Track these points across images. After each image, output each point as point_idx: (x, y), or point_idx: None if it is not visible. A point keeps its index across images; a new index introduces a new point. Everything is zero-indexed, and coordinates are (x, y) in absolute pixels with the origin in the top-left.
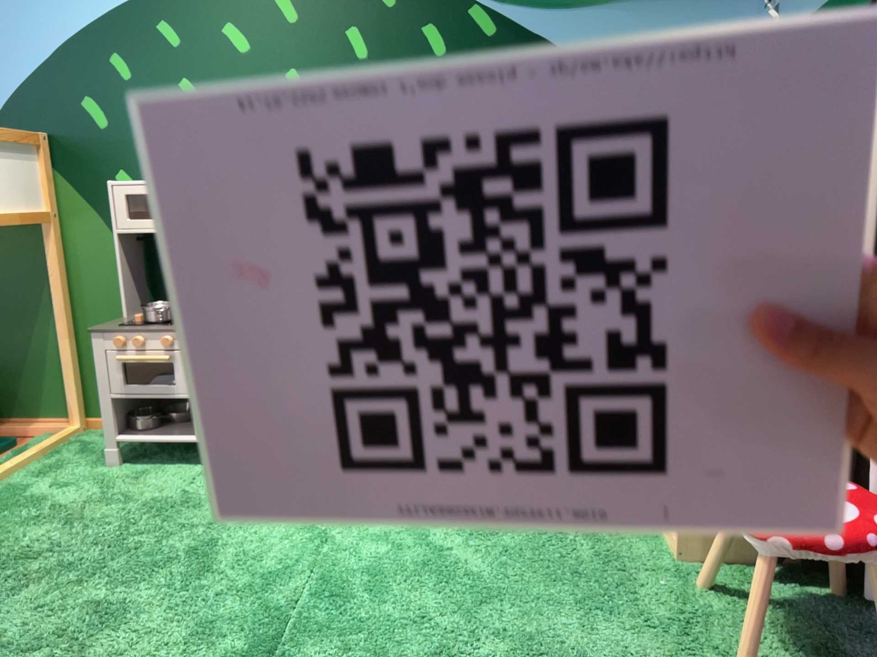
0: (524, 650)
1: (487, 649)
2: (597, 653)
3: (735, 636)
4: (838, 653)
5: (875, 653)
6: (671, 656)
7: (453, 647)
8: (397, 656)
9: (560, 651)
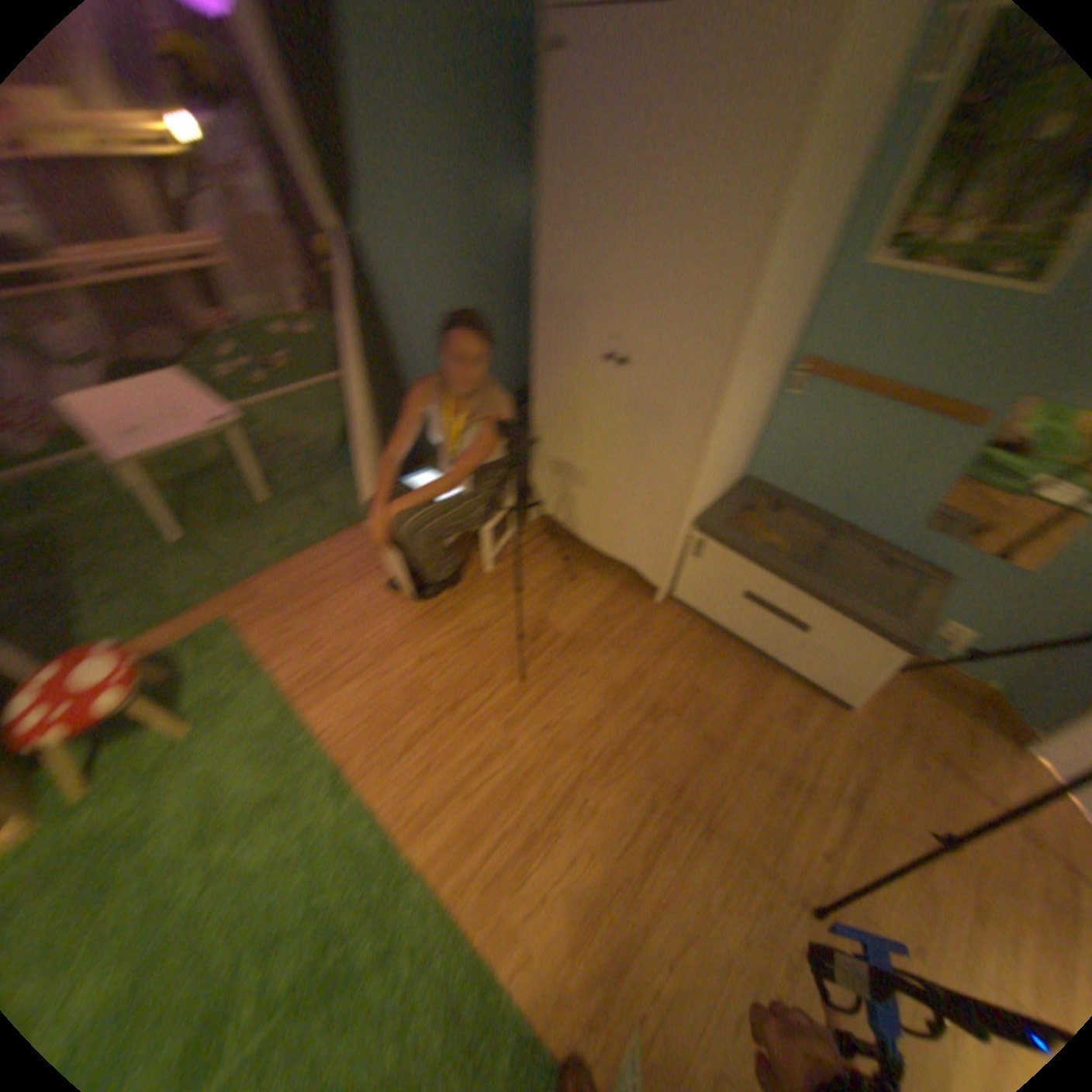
0: (212, 840)
1: (221, 861)
2: (196, 802)
3: (144, 751)
4: (143, 706)
5: (136, 693)
6: (181, 768)
7: (230, 883)
8: (258, 906)
9: (204, 821)
